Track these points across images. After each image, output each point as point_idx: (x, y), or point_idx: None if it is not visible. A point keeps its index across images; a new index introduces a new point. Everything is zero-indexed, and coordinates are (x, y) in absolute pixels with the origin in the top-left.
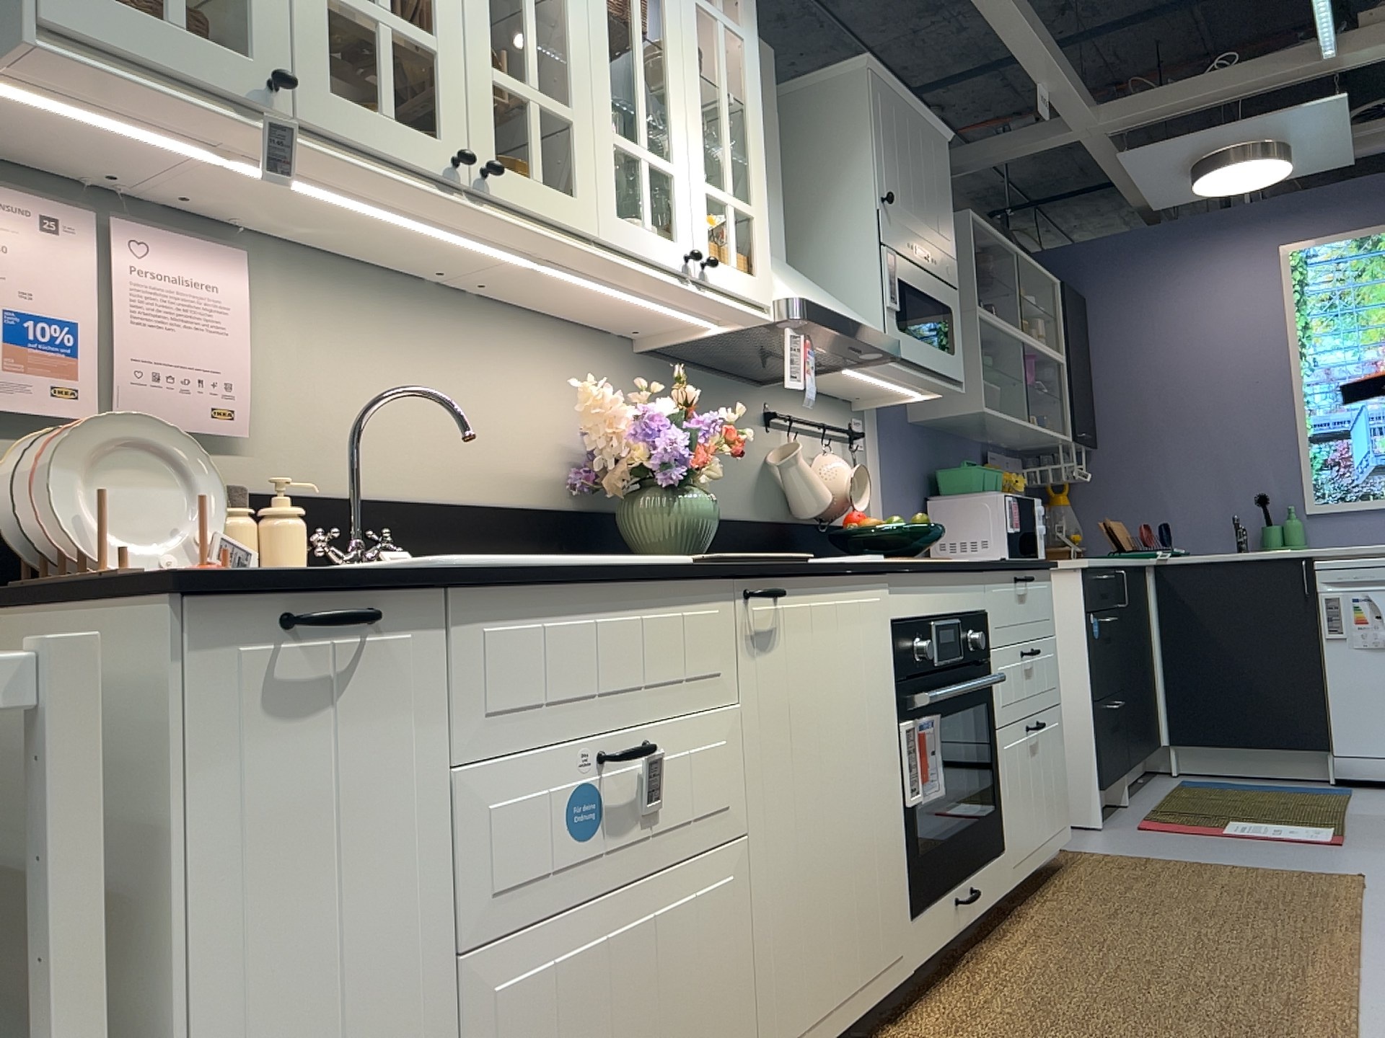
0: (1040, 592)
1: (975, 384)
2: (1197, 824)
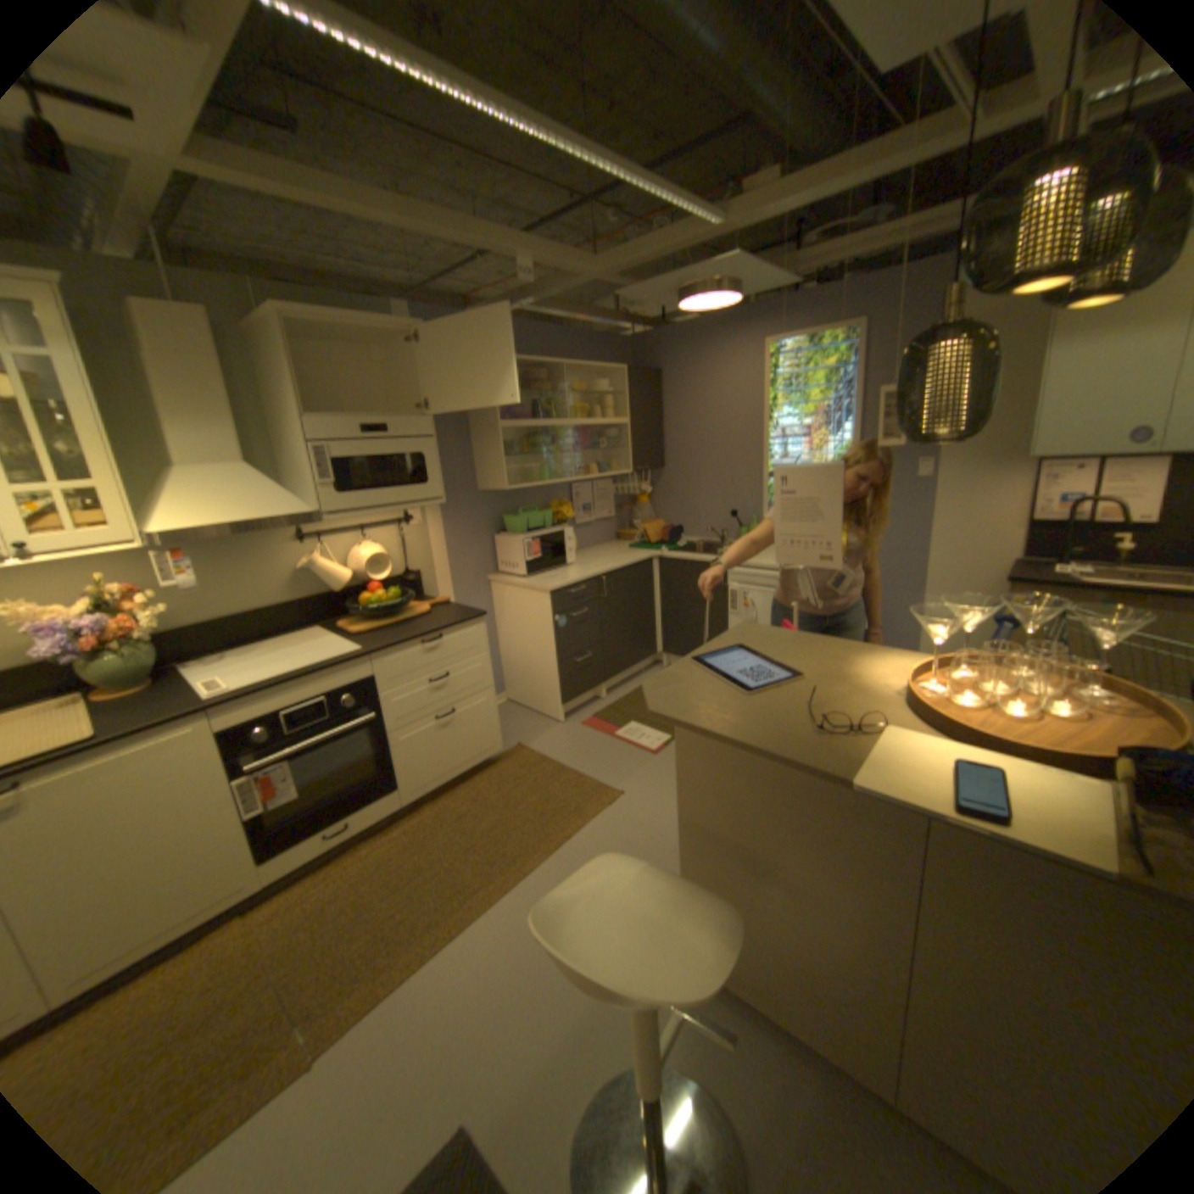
0: (462, 637)
1: (508, 468)
2: (611, 725)
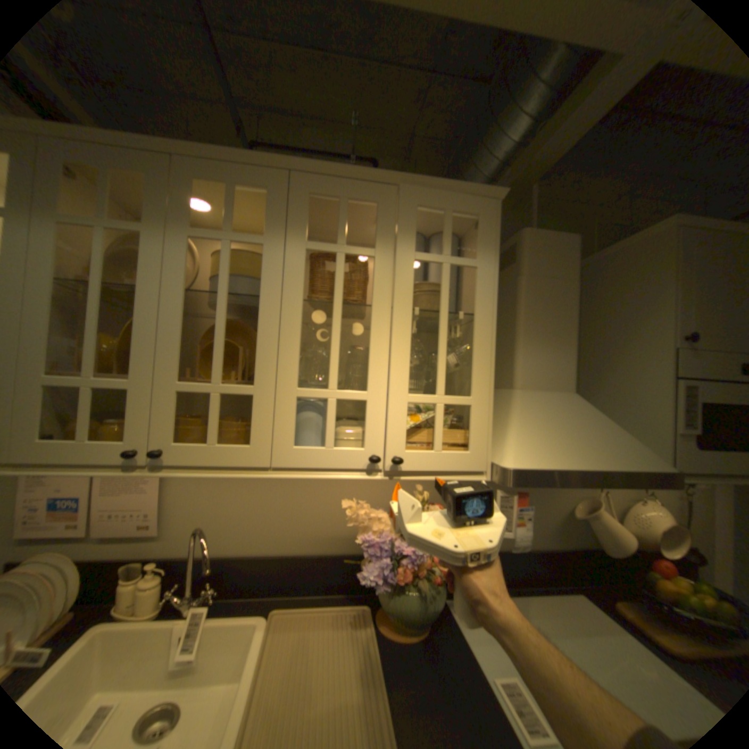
0: None
1: None
2: None
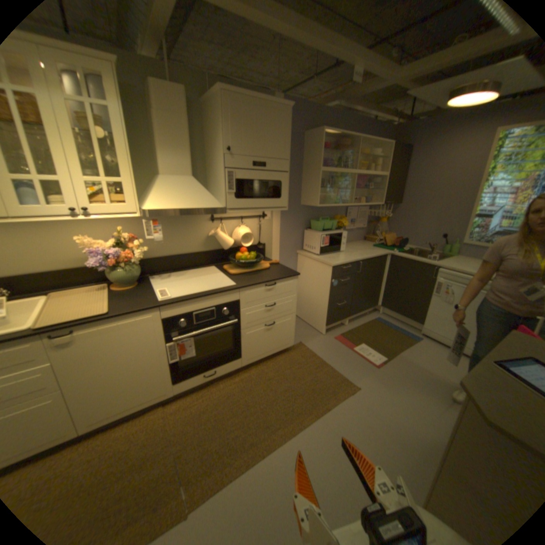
0: (285, 285)
1: (320, 194)
2: (351, 343)
